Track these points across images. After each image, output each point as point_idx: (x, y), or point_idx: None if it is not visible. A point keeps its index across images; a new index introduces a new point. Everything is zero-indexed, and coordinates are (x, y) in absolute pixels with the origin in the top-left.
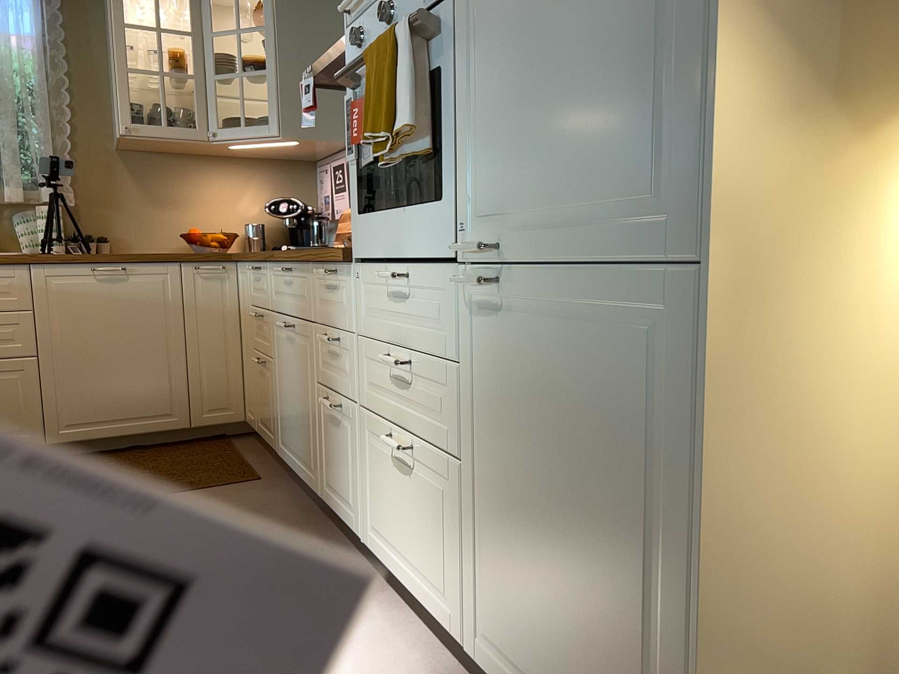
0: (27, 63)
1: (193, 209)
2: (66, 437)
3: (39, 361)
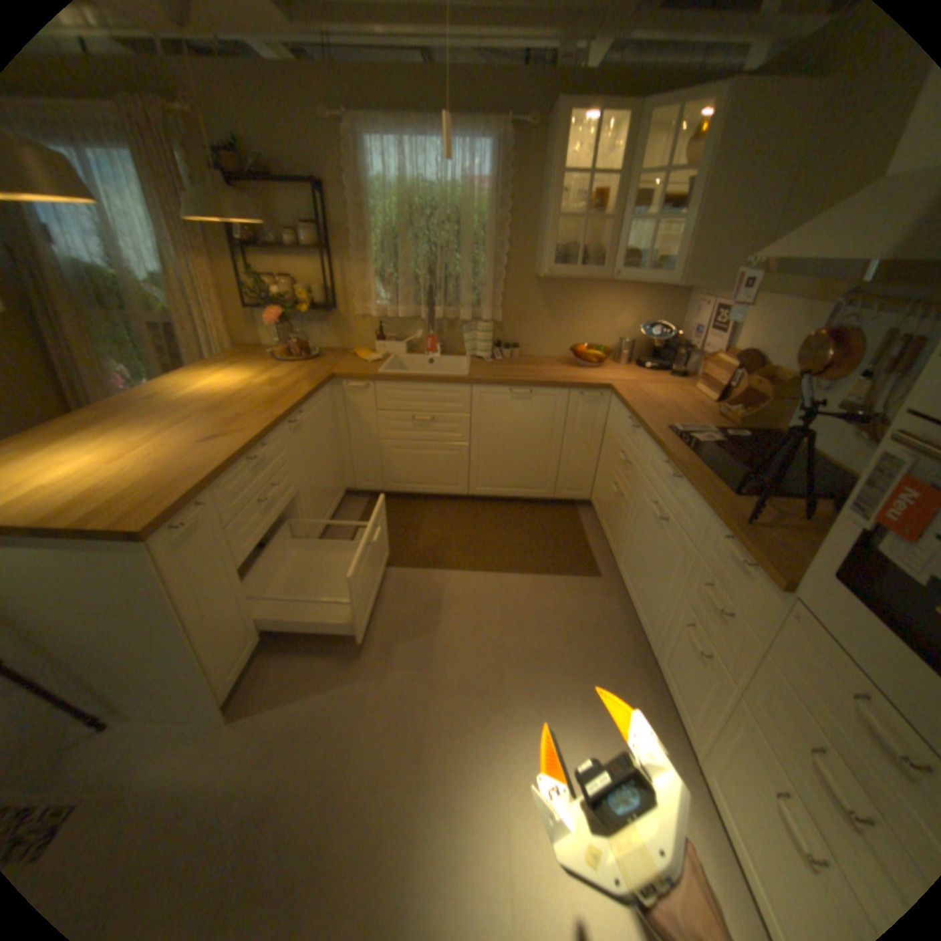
0: (483, 204)
1: (581, 324)
2: (478, 491)
3: (469, 446)
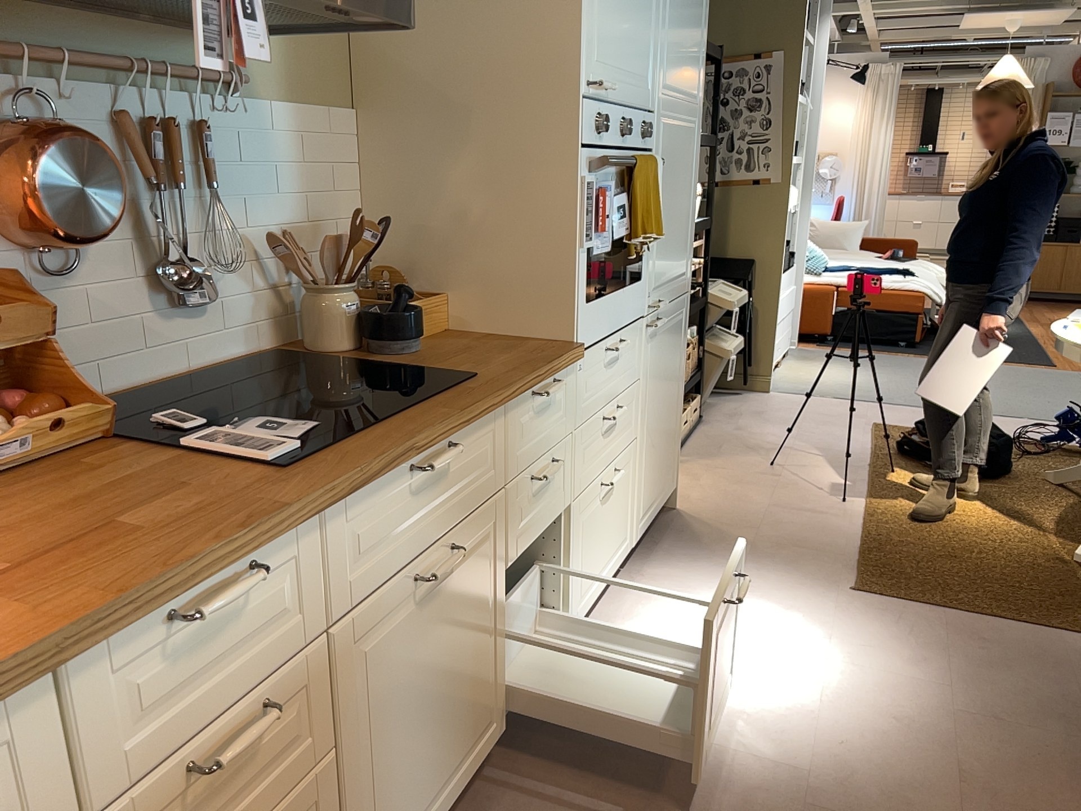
0: None
1: None
2: None
3: None
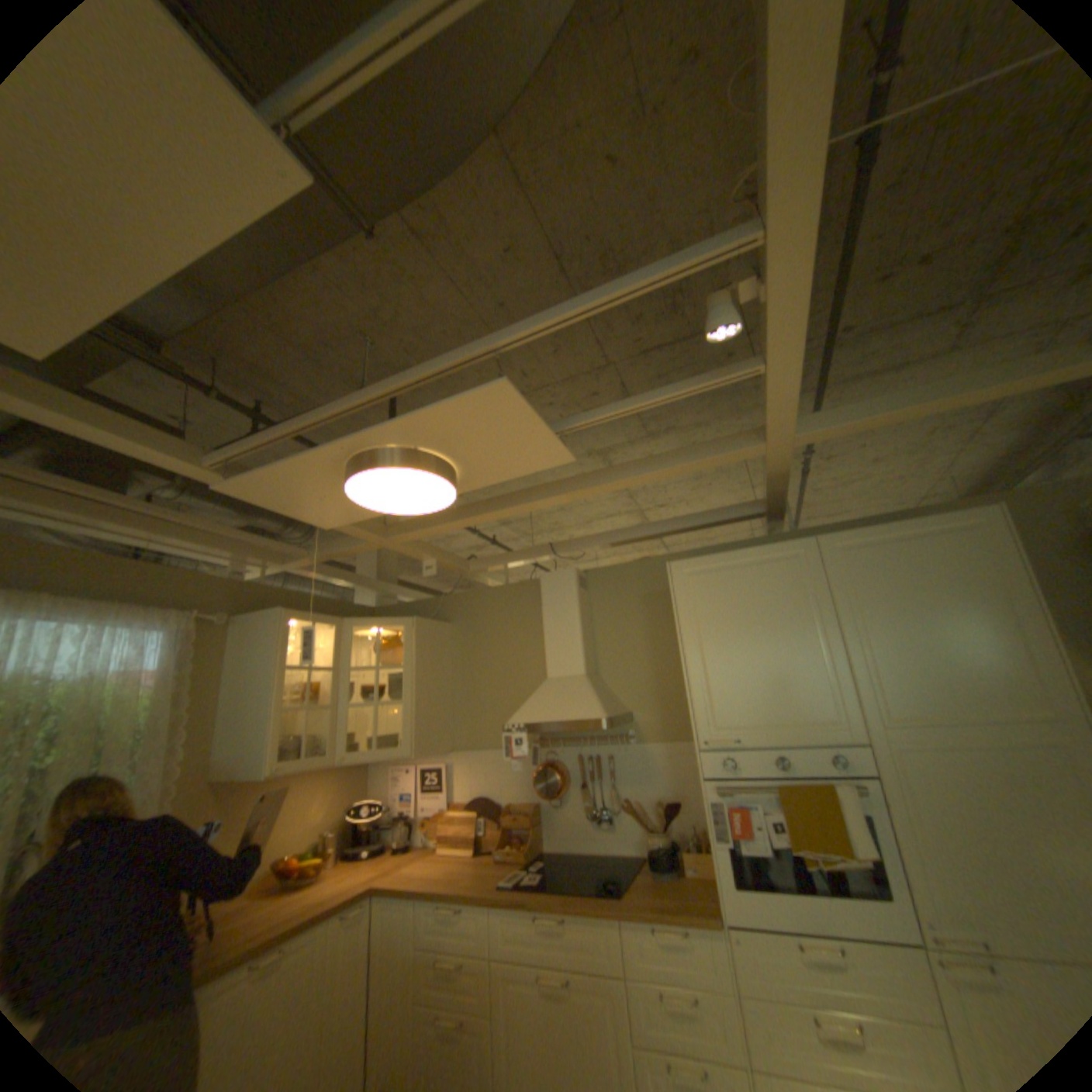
0: (142, 705)
1: (269, 835)
2: None
3: None
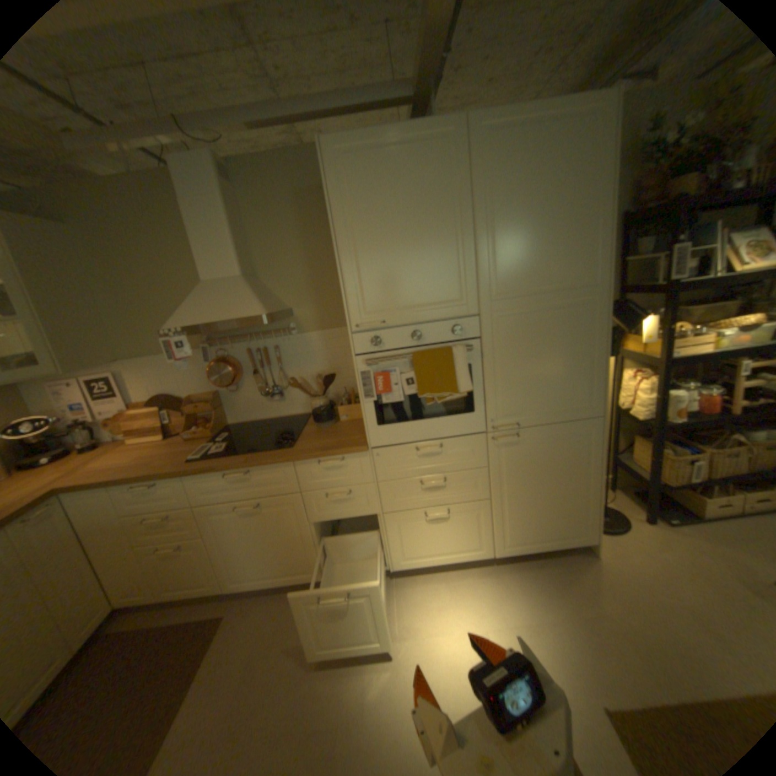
0: None
1: None
2: None
3: None
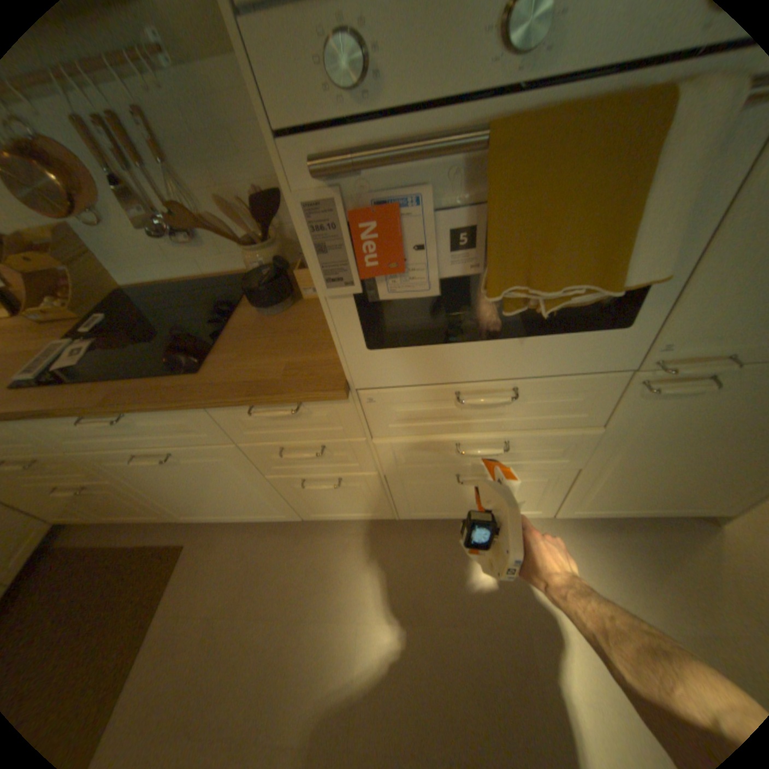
0: None
1: None
2: None
3: None
